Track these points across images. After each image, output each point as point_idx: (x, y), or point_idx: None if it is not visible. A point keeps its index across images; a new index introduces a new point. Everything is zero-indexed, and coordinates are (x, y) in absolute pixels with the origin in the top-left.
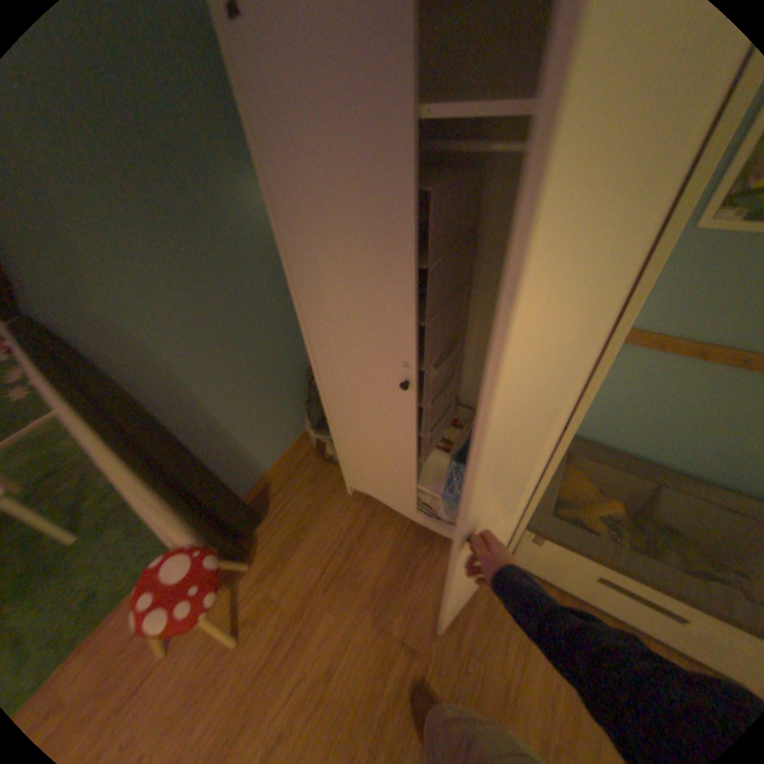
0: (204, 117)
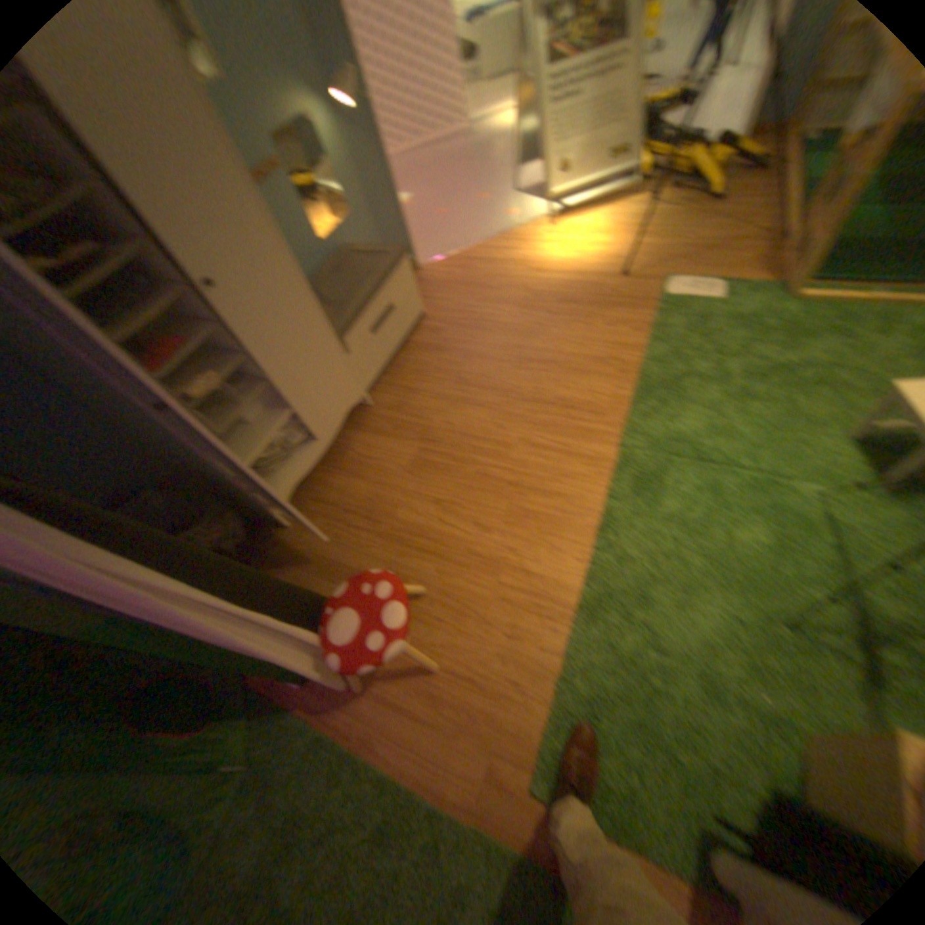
0: None
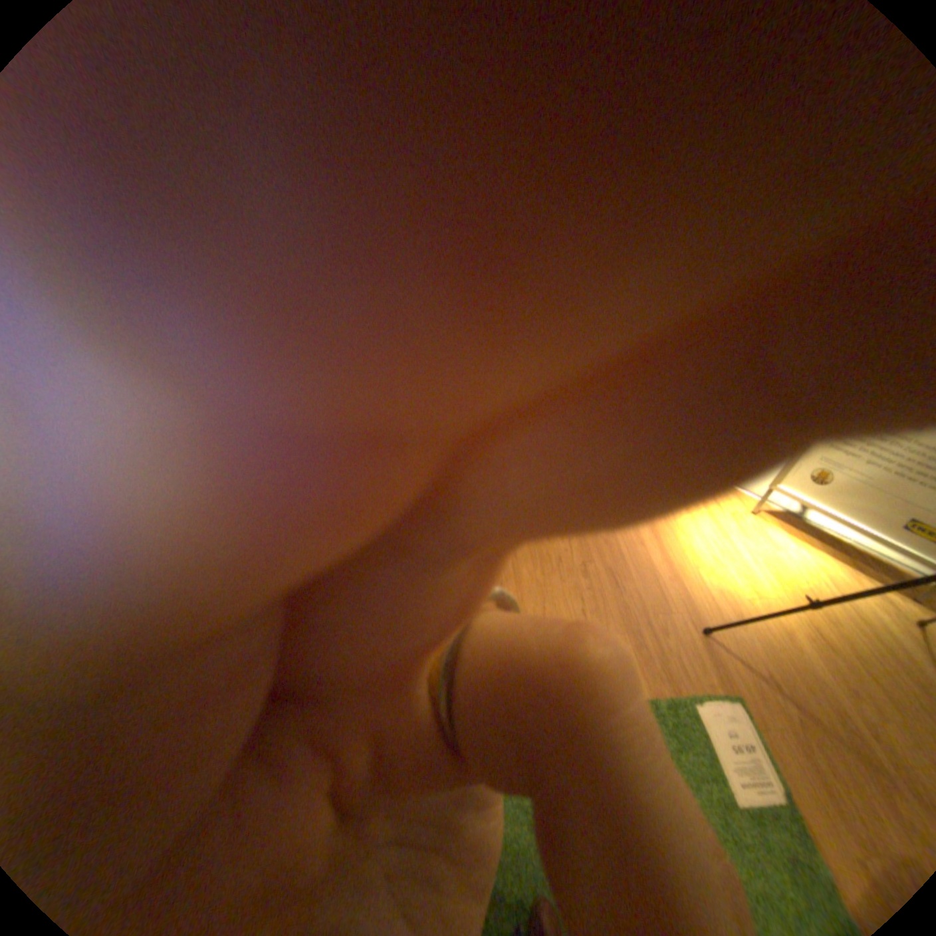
0: None
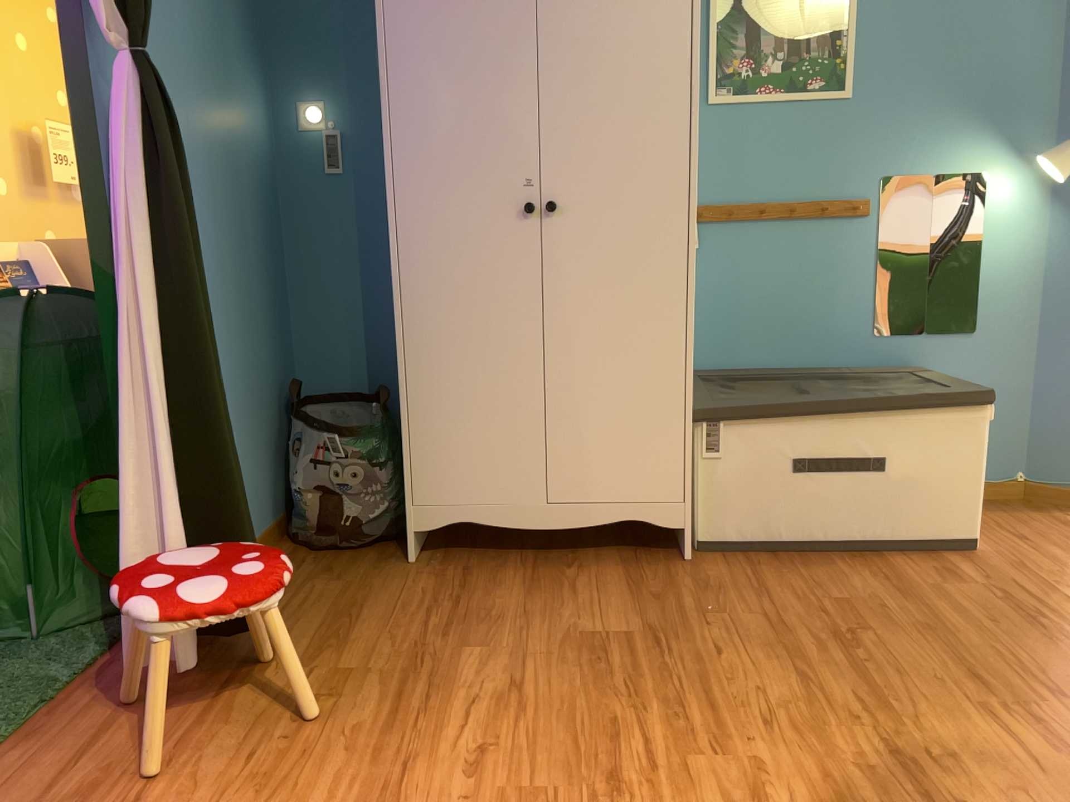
0: (232, 6)
